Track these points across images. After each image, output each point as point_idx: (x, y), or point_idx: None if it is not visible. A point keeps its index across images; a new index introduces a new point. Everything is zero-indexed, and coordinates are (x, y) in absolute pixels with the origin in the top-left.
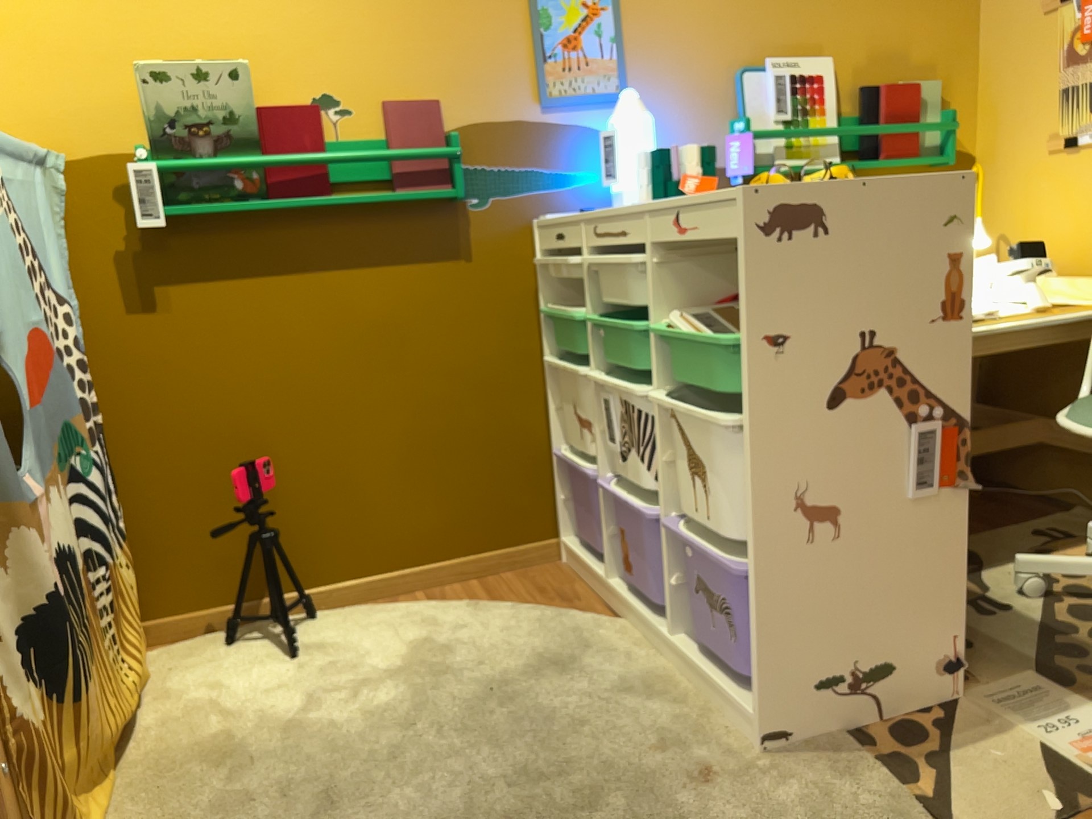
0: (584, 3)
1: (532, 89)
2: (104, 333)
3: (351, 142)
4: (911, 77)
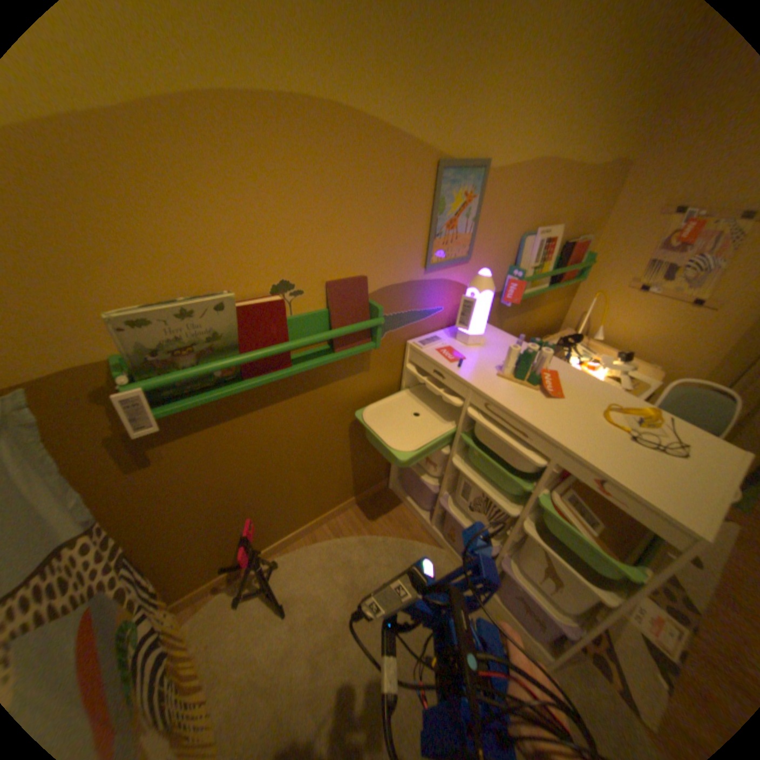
0: (466, 191)
1: (423, 258)
2: (106, 493)
3: (303, 315)
4: (585, 231)
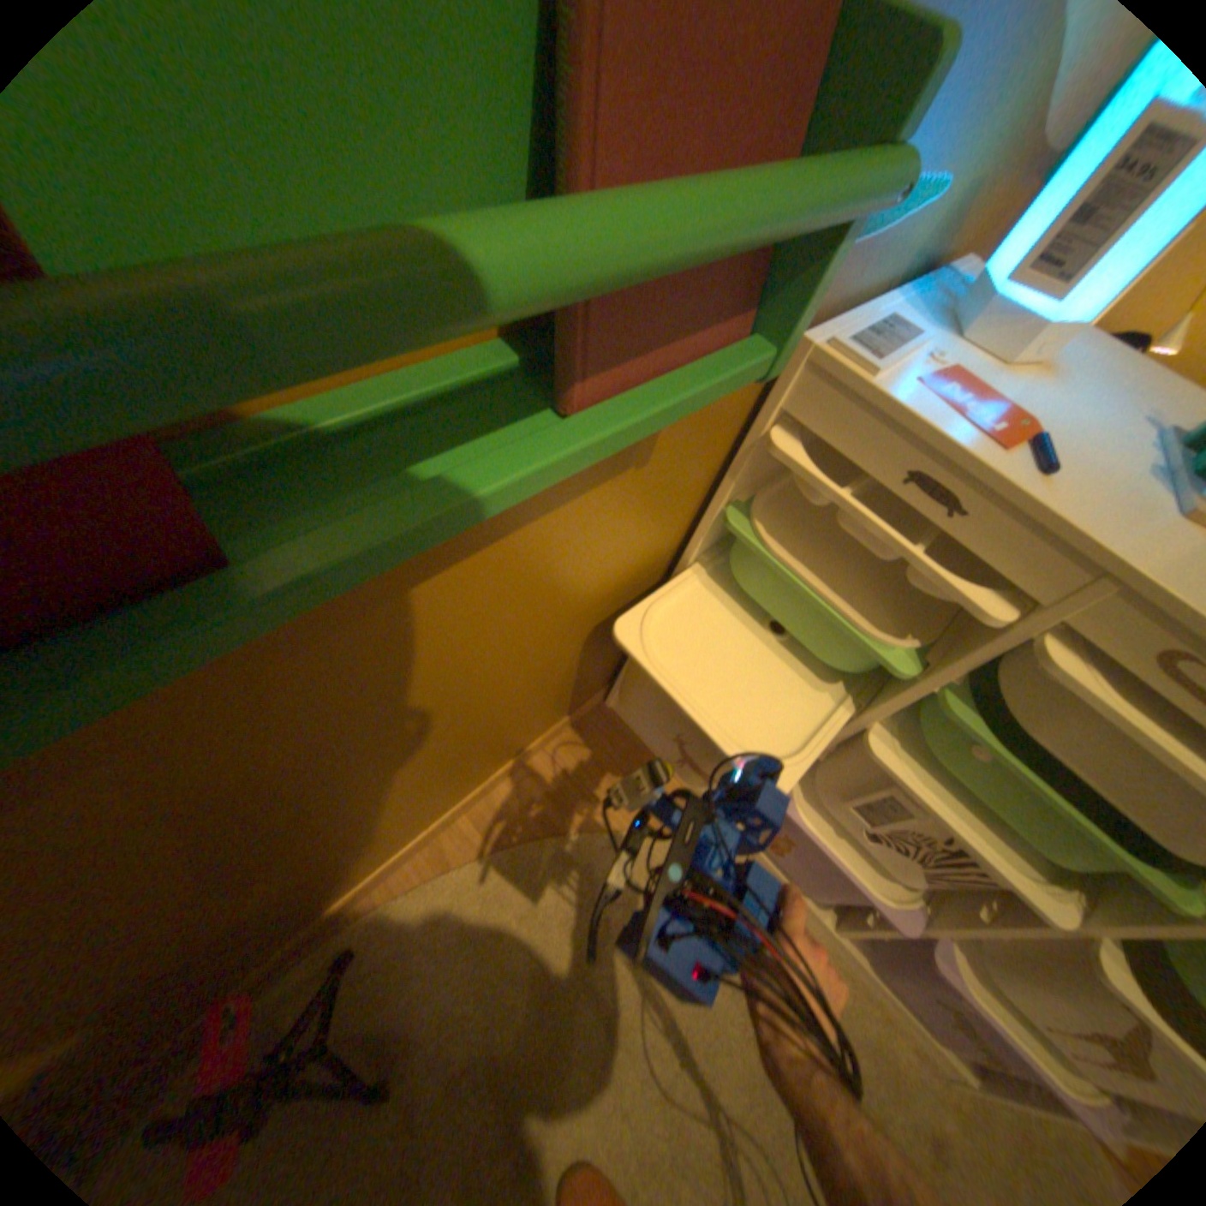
0: None
1: None
2: None
3: None
4: None
